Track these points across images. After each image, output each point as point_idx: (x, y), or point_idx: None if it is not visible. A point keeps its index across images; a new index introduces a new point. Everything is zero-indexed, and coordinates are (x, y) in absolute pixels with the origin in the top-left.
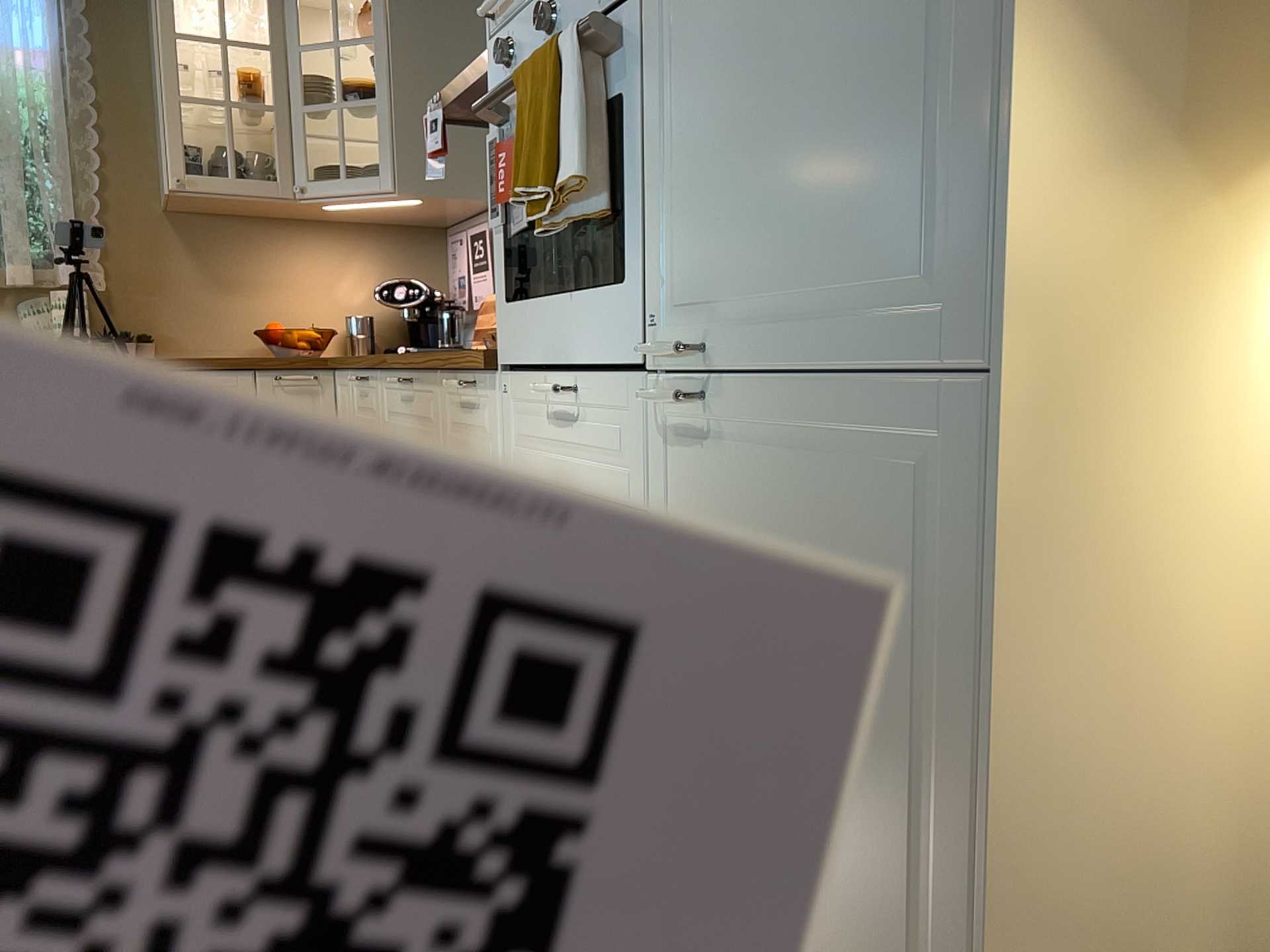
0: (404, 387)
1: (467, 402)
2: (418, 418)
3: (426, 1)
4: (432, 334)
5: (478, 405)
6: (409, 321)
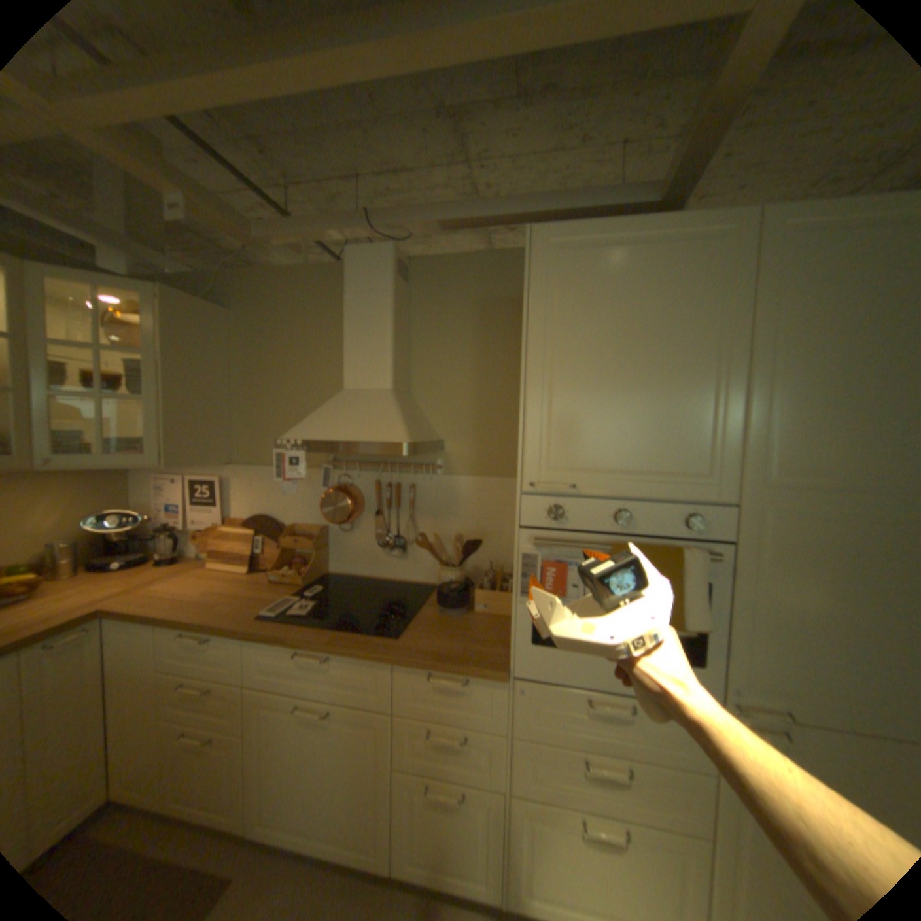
0: (315, 664)
1: (444, 689)
2: (337, 686)
3: (186, 331)
4: (130, 545)
5: (466, 694)
6: (108, 539)
